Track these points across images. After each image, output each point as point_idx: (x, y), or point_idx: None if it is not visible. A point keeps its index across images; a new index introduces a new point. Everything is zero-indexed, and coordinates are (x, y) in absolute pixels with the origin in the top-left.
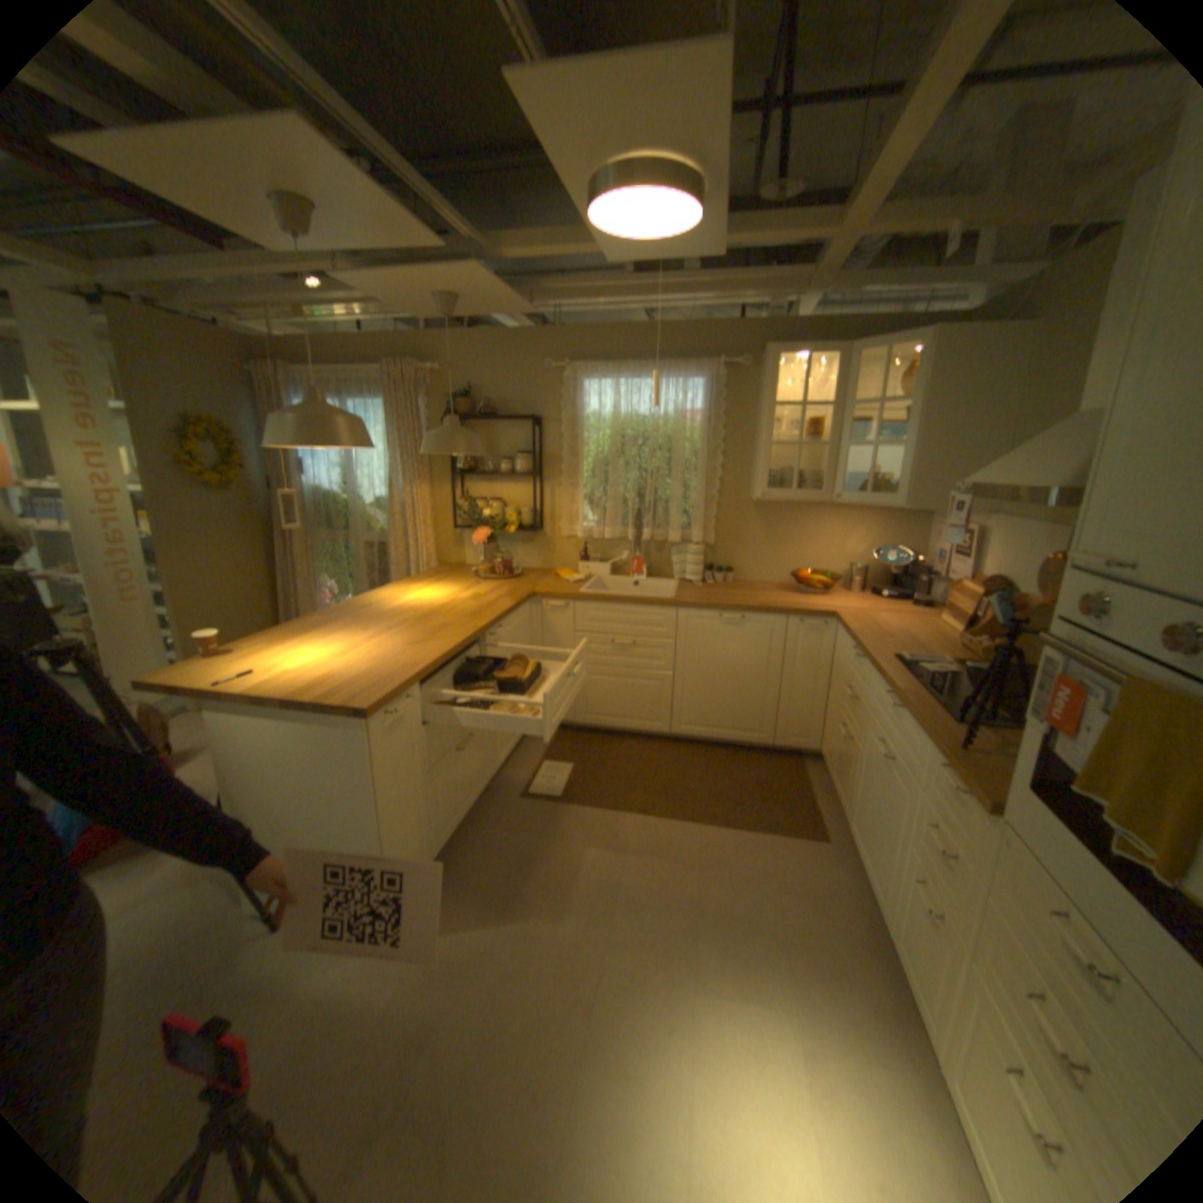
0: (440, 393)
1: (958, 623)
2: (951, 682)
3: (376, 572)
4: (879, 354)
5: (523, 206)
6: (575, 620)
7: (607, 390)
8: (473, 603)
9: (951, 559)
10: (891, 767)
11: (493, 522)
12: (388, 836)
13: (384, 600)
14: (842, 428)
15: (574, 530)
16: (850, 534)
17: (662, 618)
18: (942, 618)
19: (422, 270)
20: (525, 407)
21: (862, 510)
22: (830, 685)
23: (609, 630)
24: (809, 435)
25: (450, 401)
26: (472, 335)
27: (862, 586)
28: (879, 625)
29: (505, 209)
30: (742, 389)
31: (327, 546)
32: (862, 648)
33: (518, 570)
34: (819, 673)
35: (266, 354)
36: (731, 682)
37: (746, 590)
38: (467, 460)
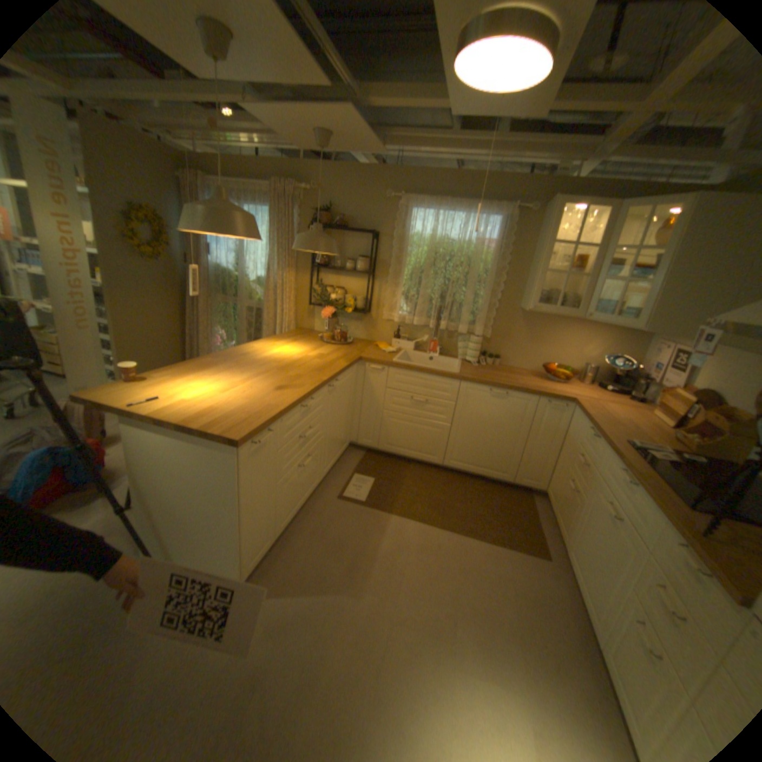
0: (310, 206)
1: (670, 420)
2: (675, 469)
3: (253, 328)
4: (639, 211)
5: (387, 68)
6: (388, 380)
7: (430, 217)
8: (319, 360)
9: (668, 370)
10: (618, 525)
11: (337, 304)
12: (246, 528)
13: (257, 350)
14: (603, 264)
15: (392, 316)
16: (589, 342)
17: (449, 386)
18: (654, 413)
19: (309, 107)
20: (369, 223)
21: (602, 326)
22: (563, 448)
23: (410, 390)
24: (576, 267)
25: (316, 213)
26: (337, 166)
27: (592, 380)
28: (610, 412)
29: (374, 69)
30: (528, 227)
31: (222, 306)
32: (601, 431)
33: (350, 339)
34: (556, 439)
35: (191, 165)
36: (492, 436)
37: (509, 373)
38: (324, 257)
